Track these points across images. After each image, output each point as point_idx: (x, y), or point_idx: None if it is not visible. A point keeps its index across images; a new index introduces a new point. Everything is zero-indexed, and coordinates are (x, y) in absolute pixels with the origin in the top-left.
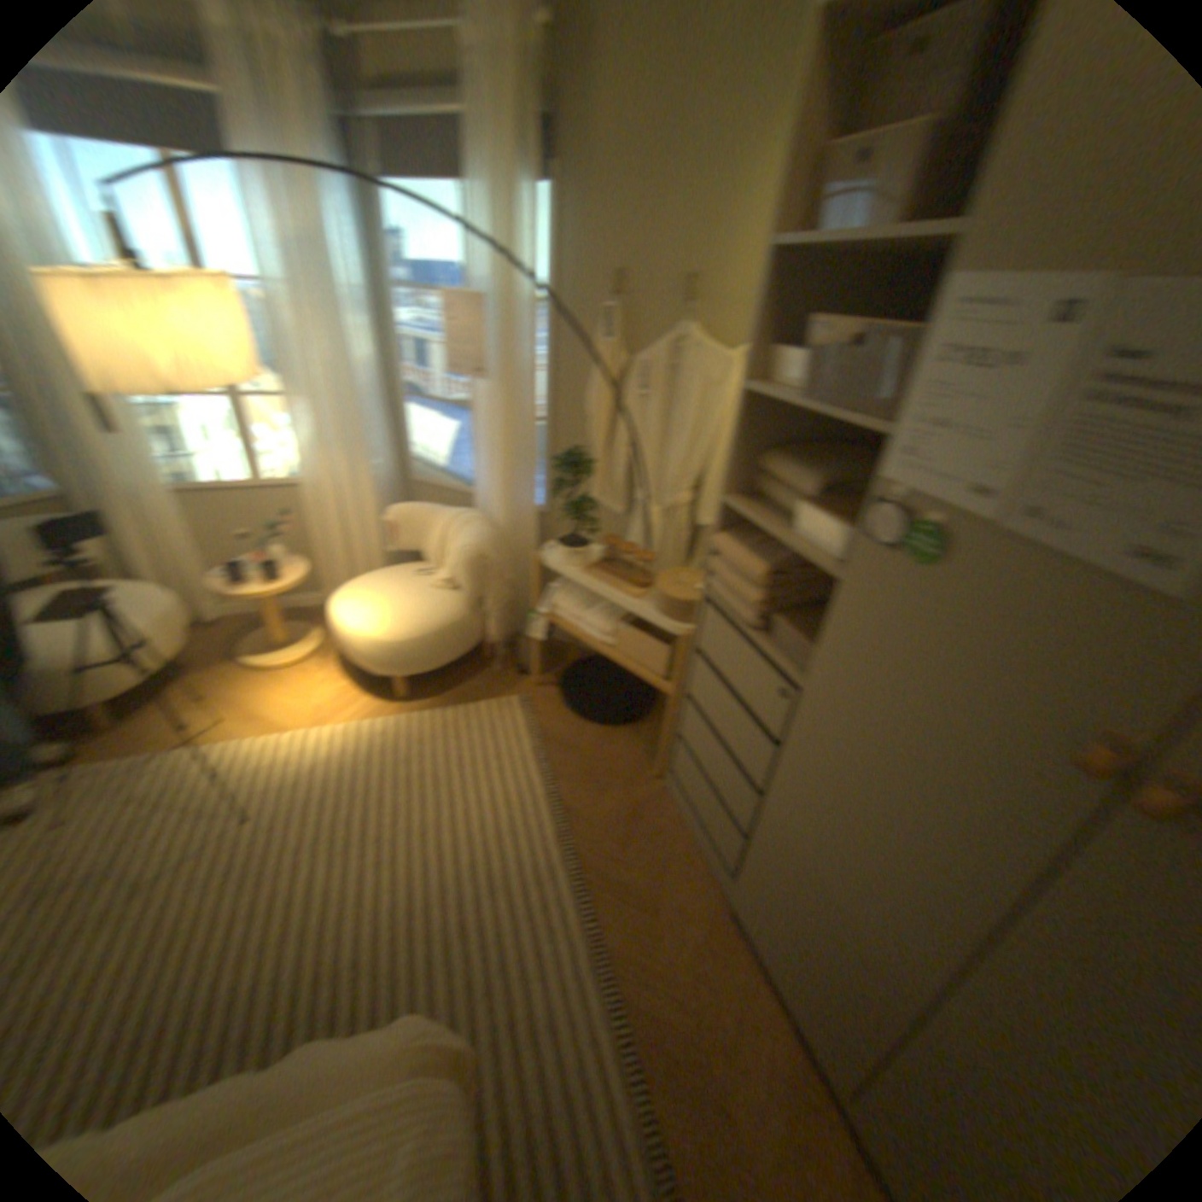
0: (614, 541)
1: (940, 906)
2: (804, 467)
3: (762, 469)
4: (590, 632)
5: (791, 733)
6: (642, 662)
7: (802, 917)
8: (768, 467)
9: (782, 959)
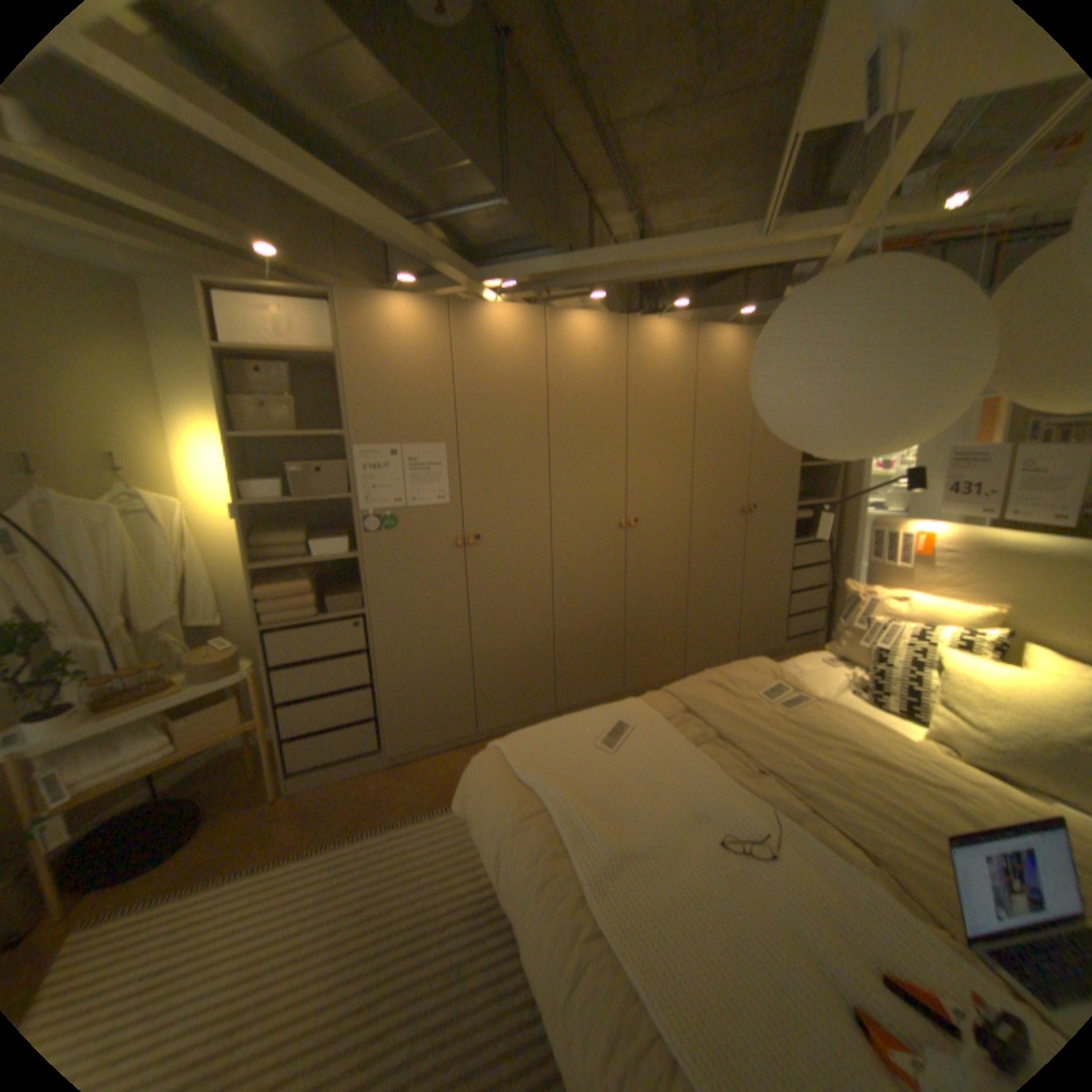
0: (100, 680)
1: (454, 621)
2: (284, 533)
3: (249, 547)
4: (142, 761)
5: (371, 635)
6: (217, 730)
7: (423, 697)
8: (260, 542)
9: (426, 731)
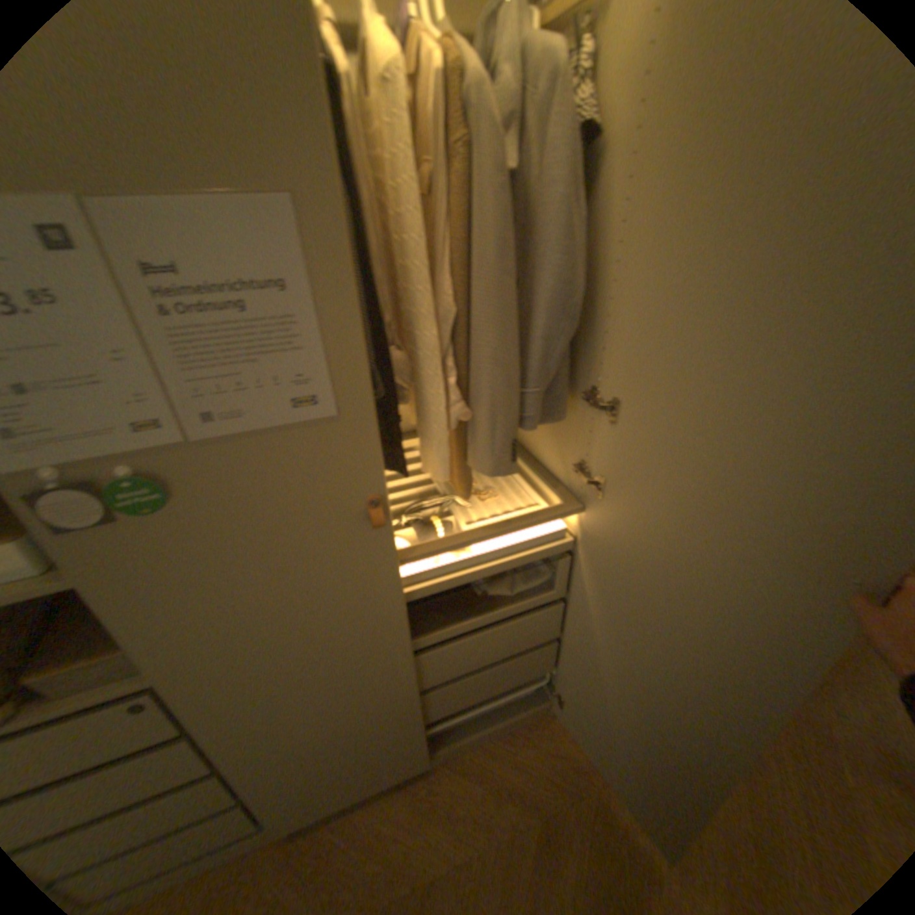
0: None
1: (380, 652)
2: None
3: None
4: None
5: (185, 717)
6: None
7: (329, 763)
8: None
9: (342, 793)
